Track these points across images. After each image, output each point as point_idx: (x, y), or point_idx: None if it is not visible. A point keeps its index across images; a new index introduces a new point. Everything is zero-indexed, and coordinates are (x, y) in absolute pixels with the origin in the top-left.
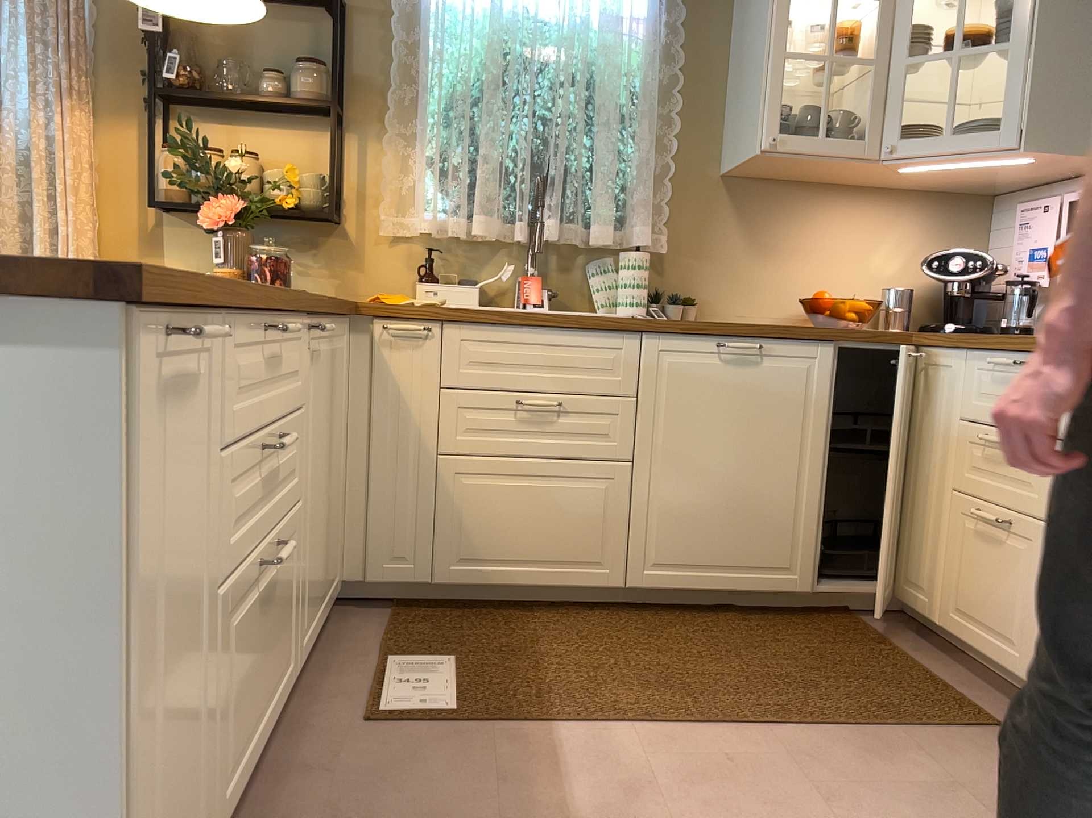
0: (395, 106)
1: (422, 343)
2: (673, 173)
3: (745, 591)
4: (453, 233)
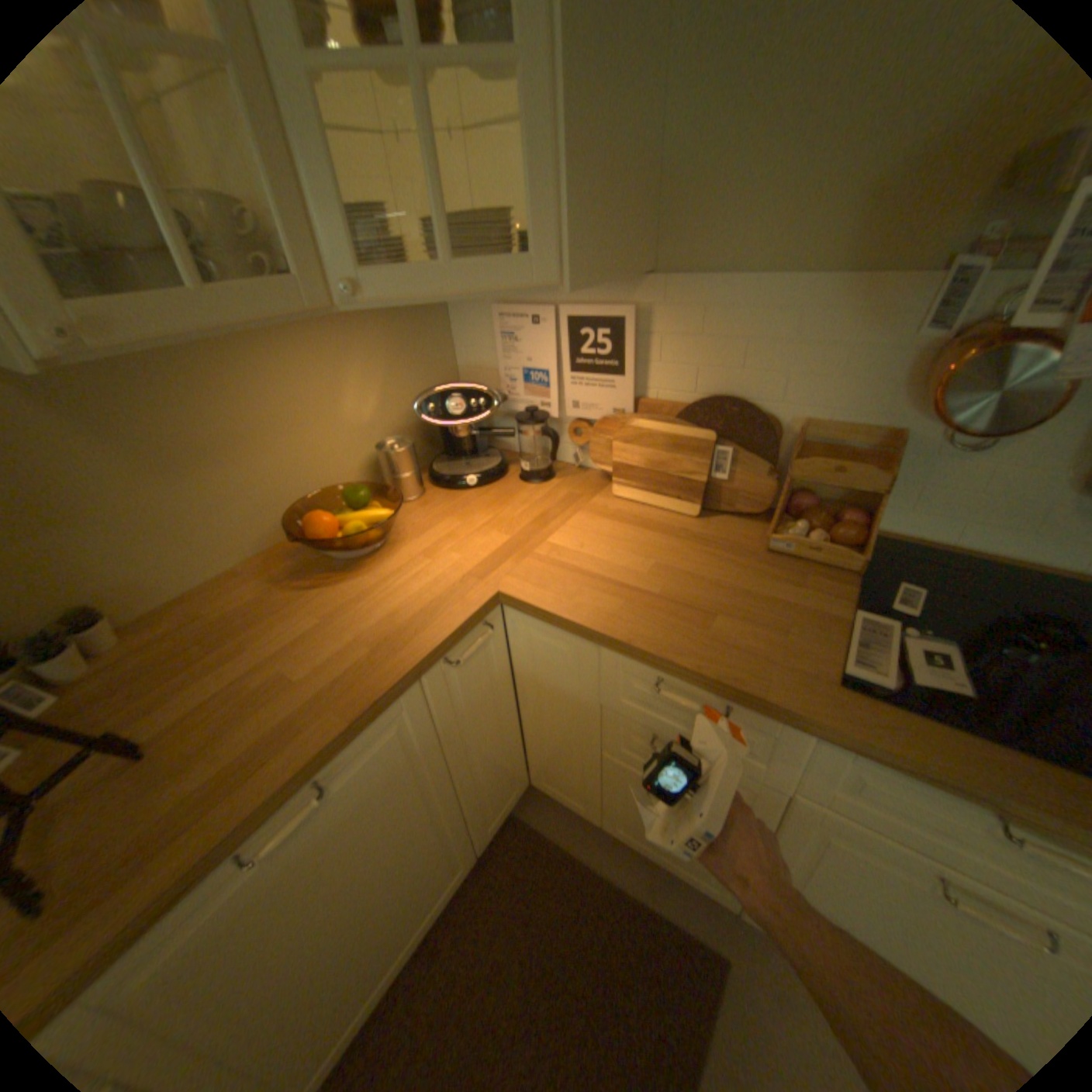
0: None
1: None
2: None
3: (421, 942)
4: None
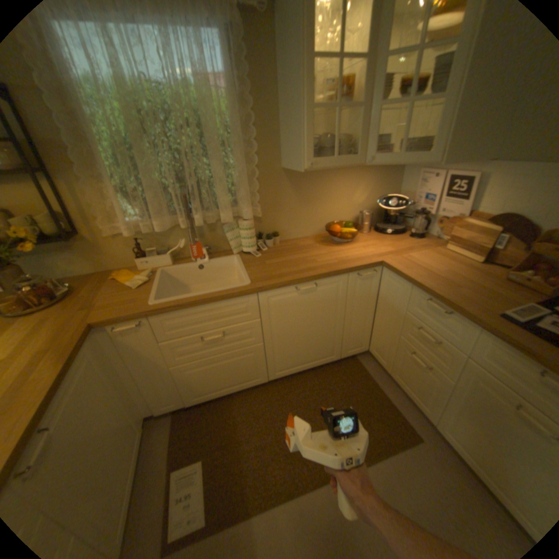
0: (77, 158)
1: (140, 328)
2: (257, 171)
3: (315, 366)
4: (145, 231)
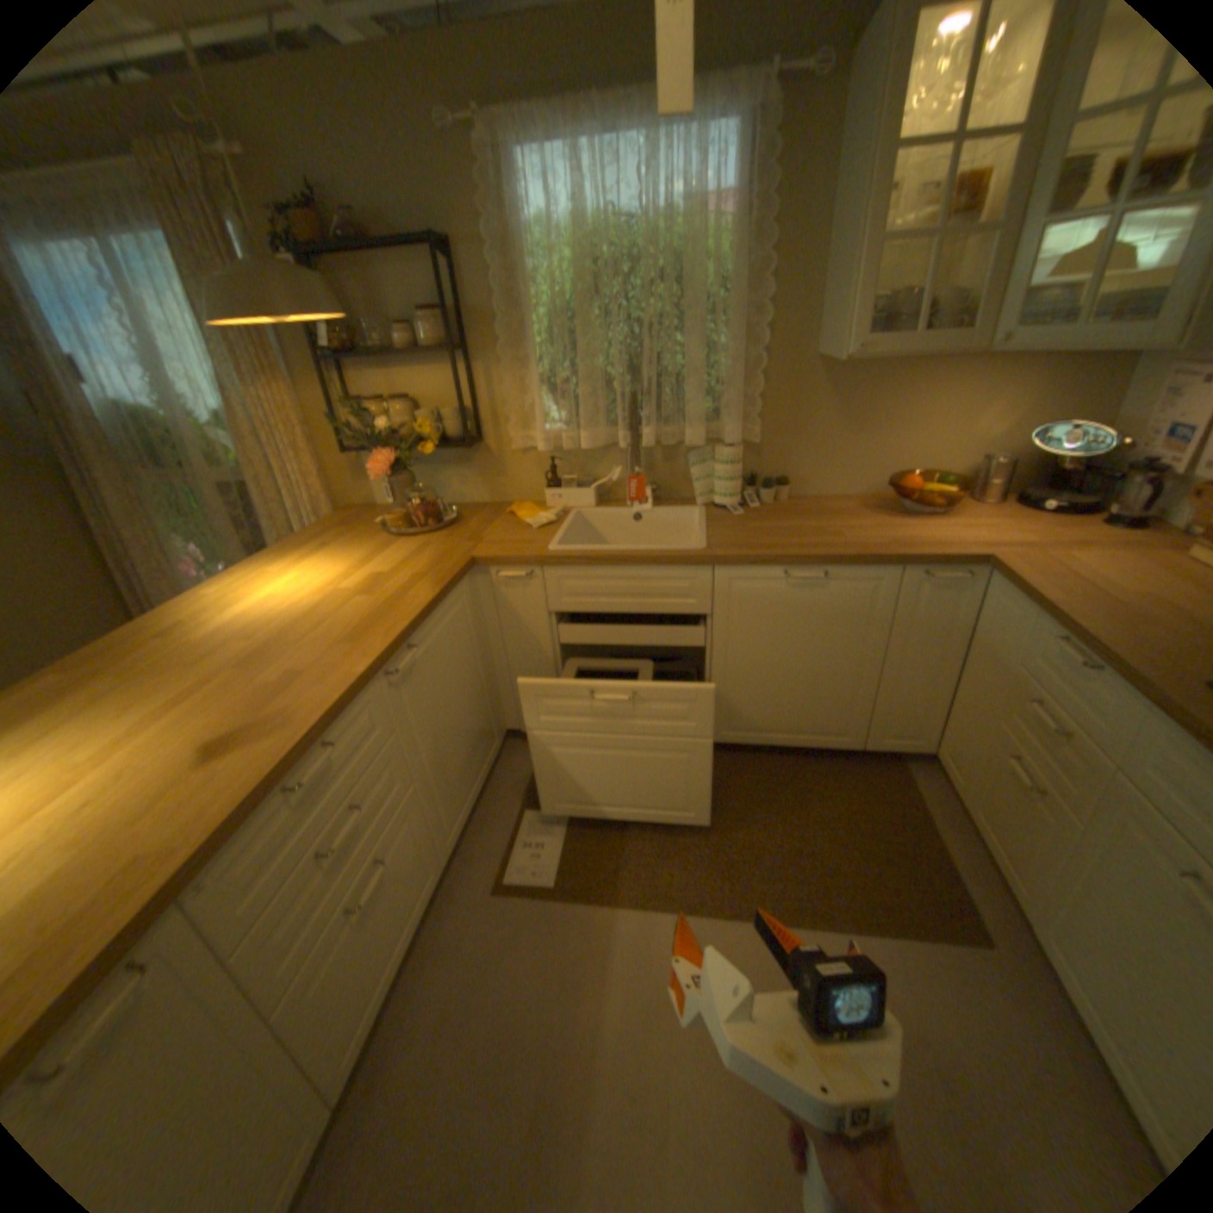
0: (503, 333)
1: (529, 581)
2: (767, 359)
3: (804, 747)
4: (566, 447)
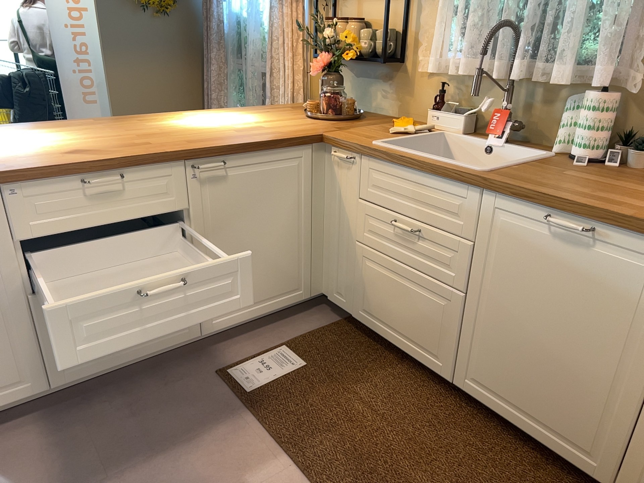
0: None
1: (352, 166)
2: None
3: (543, 444)
4: (450, 73)
